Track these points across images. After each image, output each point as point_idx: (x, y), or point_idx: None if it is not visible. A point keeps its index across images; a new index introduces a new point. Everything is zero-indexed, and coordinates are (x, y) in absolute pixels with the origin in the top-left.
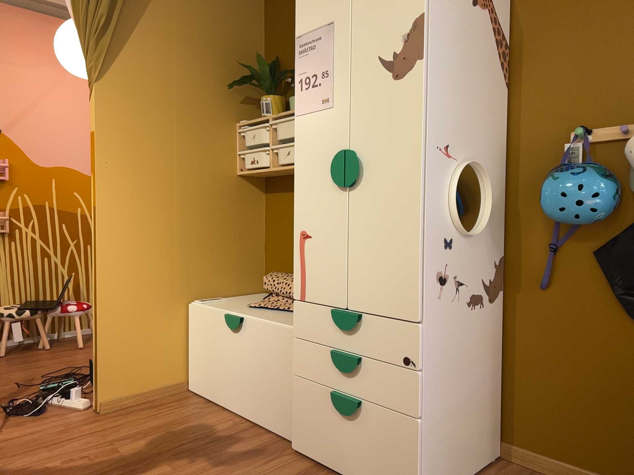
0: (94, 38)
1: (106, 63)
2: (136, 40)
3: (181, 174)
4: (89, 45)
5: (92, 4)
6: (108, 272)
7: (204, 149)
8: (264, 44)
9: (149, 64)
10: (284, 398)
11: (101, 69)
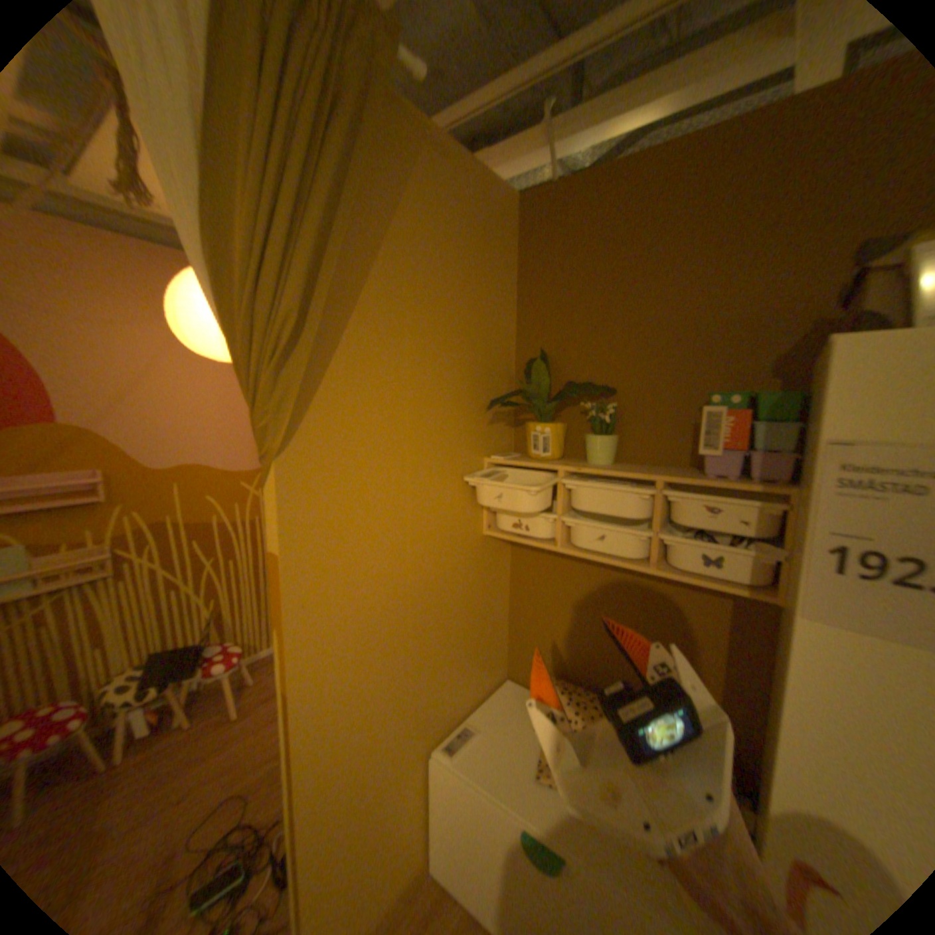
0: (266, 364)
1: (293, 412)
2: (344, 351)
3: (418, 568)
4: (255, 377)
5: (260, 289)
6: (315, 794)
7: (447, 514)
8: (516, 323)
9: (367, 393)
10: None
11: (286, 429)
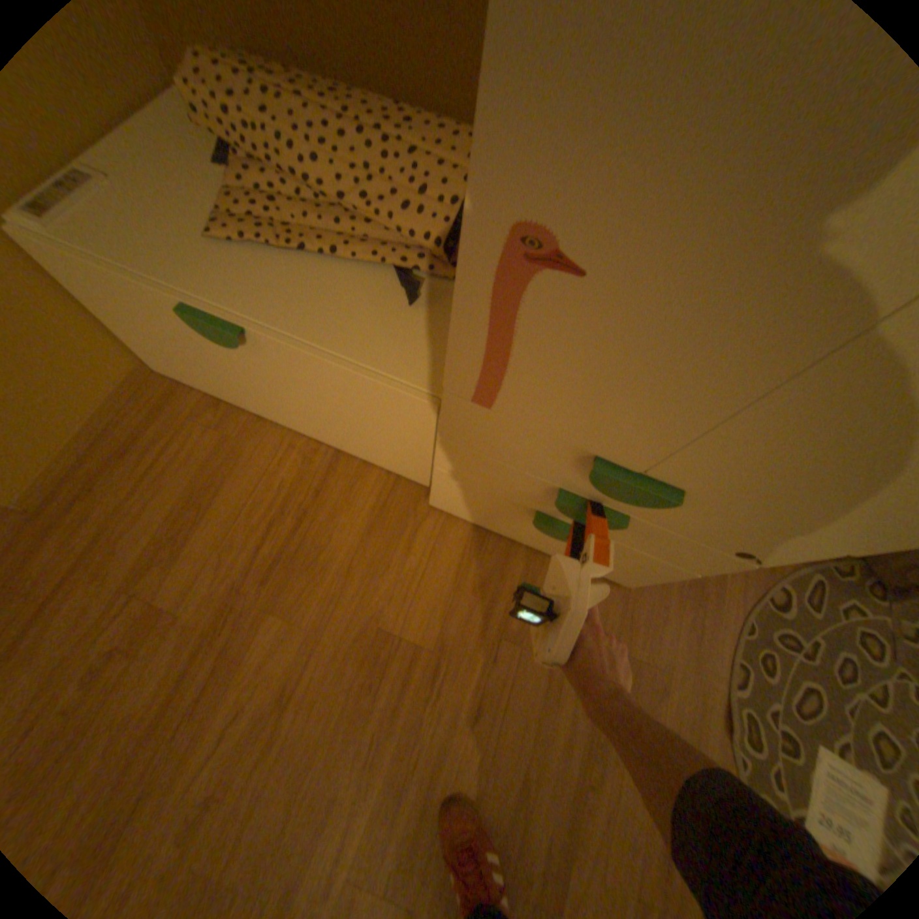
0: None
1: None
2: None
3: None
4: None
5: None
6: None
7: None
8: None
9: None
10: (401, 453)
11: None
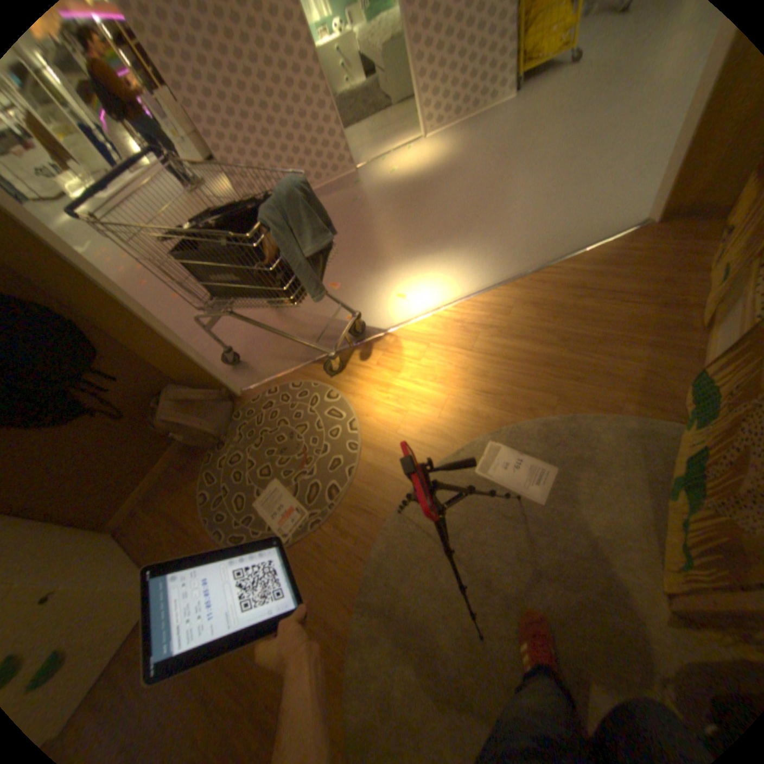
0: None
1: None
2: None
3: None
4: None
5: None
6: None
7: None
8: None
9: None
10: None
11: None
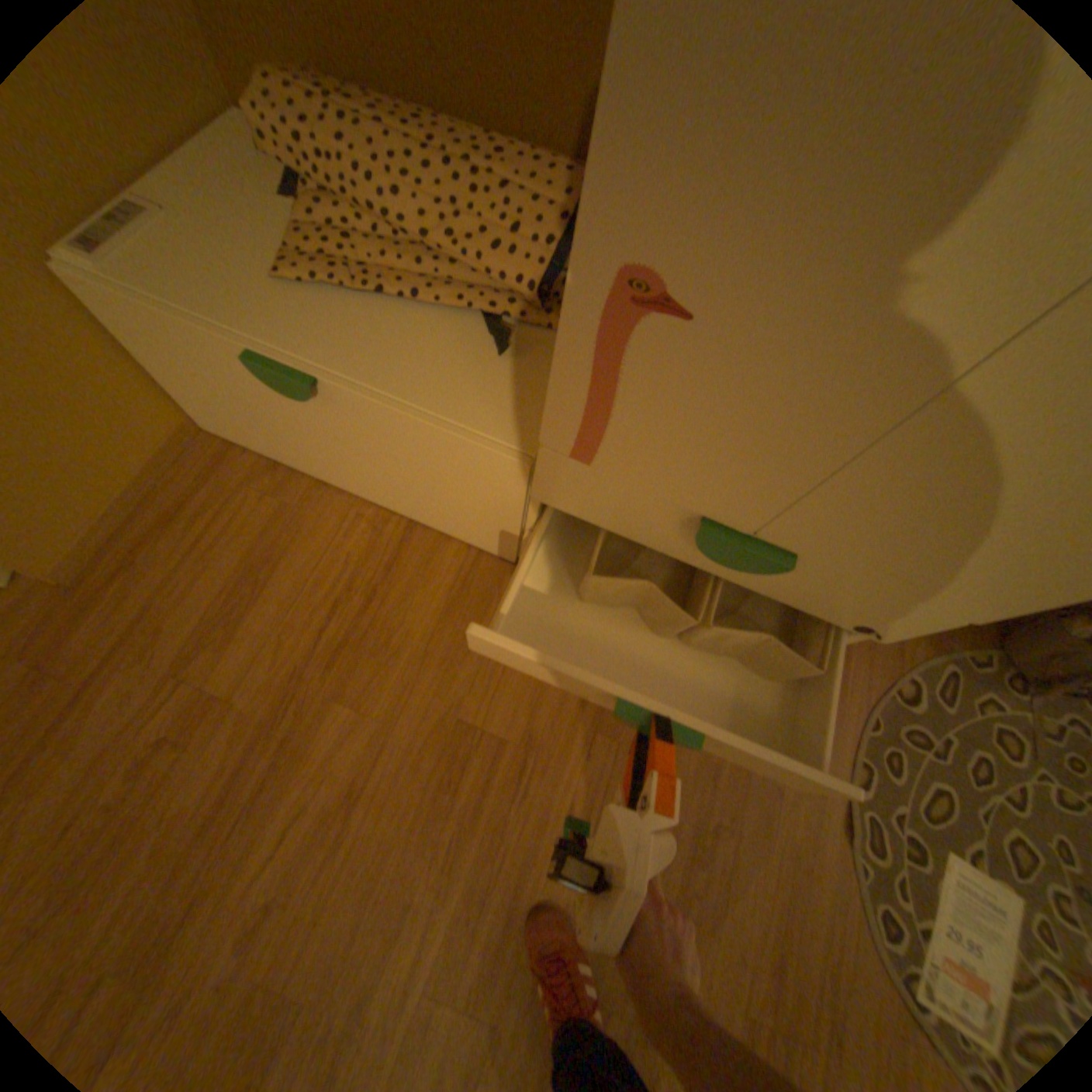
0: None
1: None
2: None
3: None
4: None
5: None
6: None
7: None
8: None
9: None
10: (485, 522)
11: None
